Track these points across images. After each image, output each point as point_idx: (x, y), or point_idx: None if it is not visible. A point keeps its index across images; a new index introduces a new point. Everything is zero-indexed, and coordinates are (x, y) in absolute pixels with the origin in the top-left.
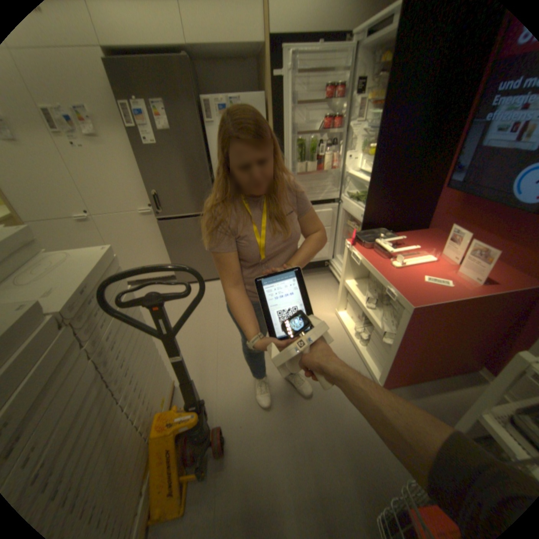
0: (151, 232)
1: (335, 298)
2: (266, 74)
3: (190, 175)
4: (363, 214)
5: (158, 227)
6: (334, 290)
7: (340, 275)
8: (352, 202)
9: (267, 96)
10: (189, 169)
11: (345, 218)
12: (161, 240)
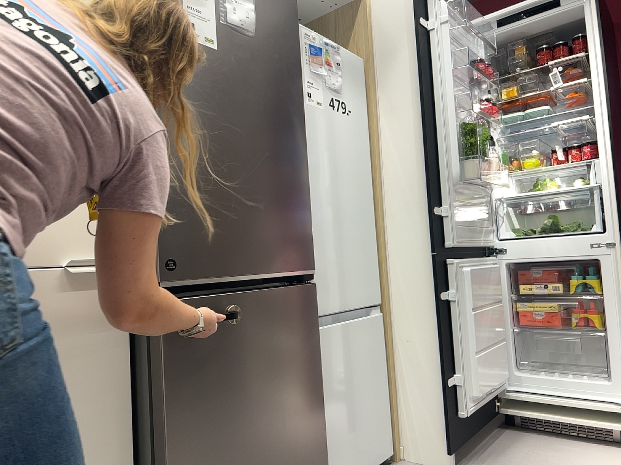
0: (83, 374)
1: (608, 457)
2: (360, 38)
3: (275, 158)
4: (596, 241)
5: (119, 345)
6: (575, 446)
7: (568, 403)
8: (542, 238)
9: (364, 68)
10: (274, 141)
11: (510, 285)
12: (115, 411)
